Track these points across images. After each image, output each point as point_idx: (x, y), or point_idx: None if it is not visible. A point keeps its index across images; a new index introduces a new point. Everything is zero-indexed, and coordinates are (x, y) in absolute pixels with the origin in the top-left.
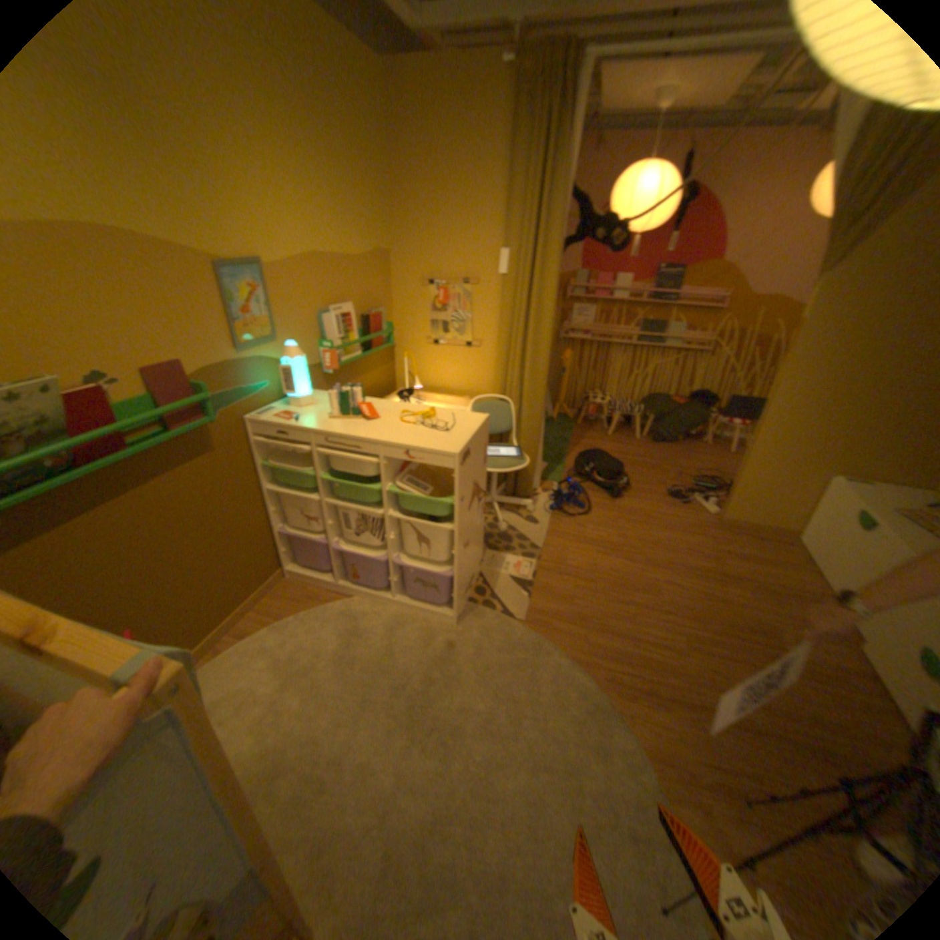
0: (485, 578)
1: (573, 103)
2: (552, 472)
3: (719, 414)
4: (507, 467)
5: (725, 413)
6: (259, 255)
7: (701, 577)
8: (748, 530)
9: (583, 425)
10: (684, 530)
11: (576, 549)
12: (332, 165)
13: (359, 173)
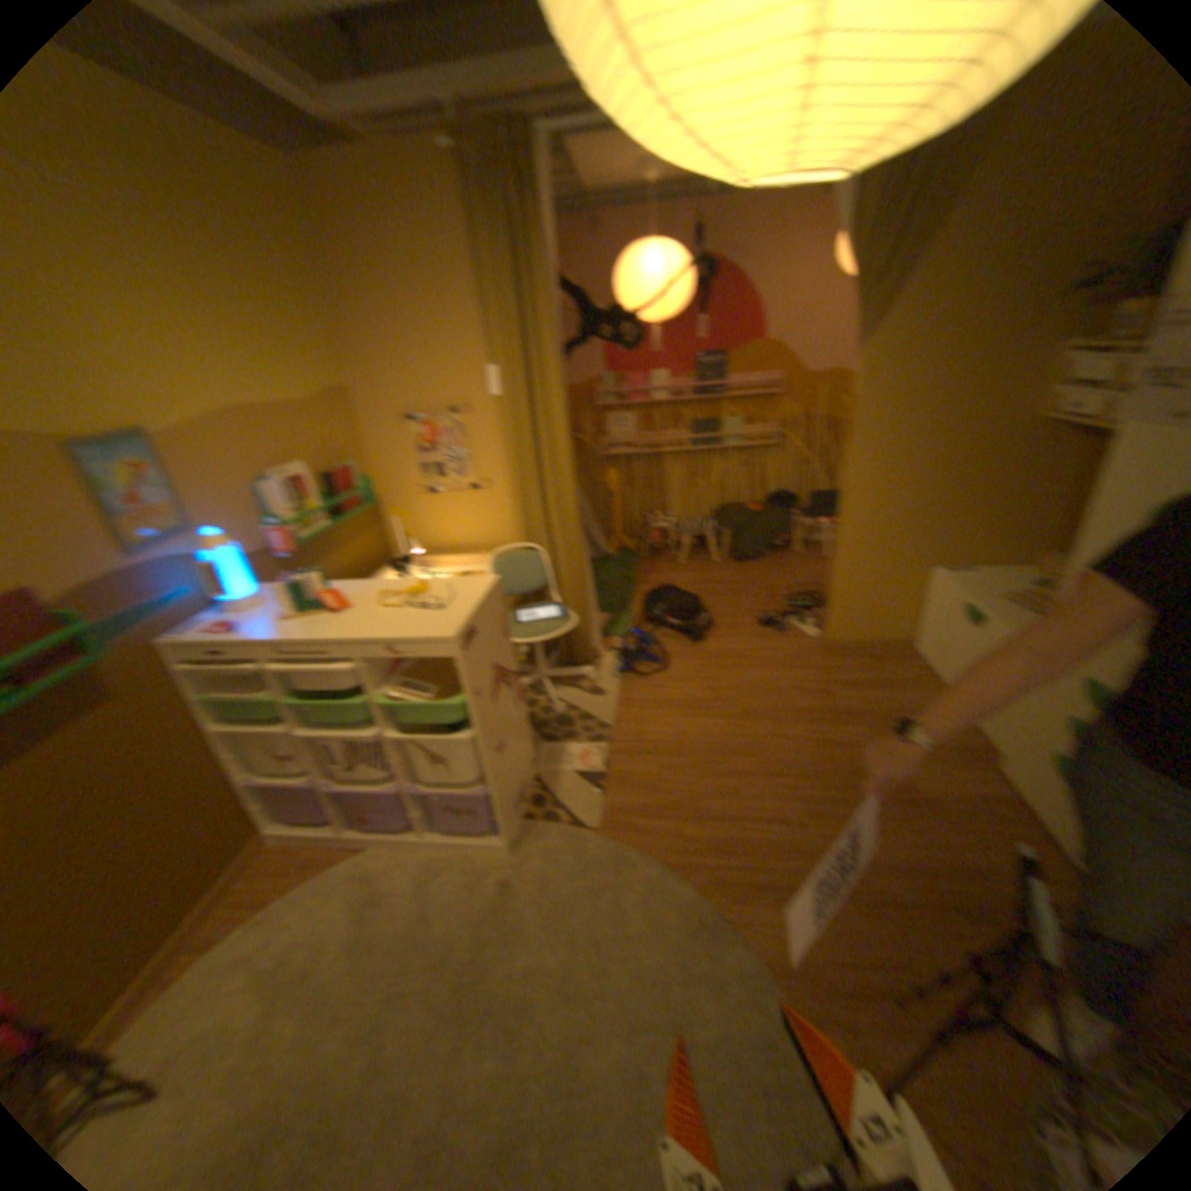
0: (547, 782)
1: (538, 188)
2: (620, 625)
3: (805, 517)
4: (552, 633)
5: (812, 514)
6: (152, 425)
7: (812, 721)
8: (859, 651)
9: (653, 558)
10: (785, 666)
11: (659, 718)
12: (246, 295)
13: (289, 300)
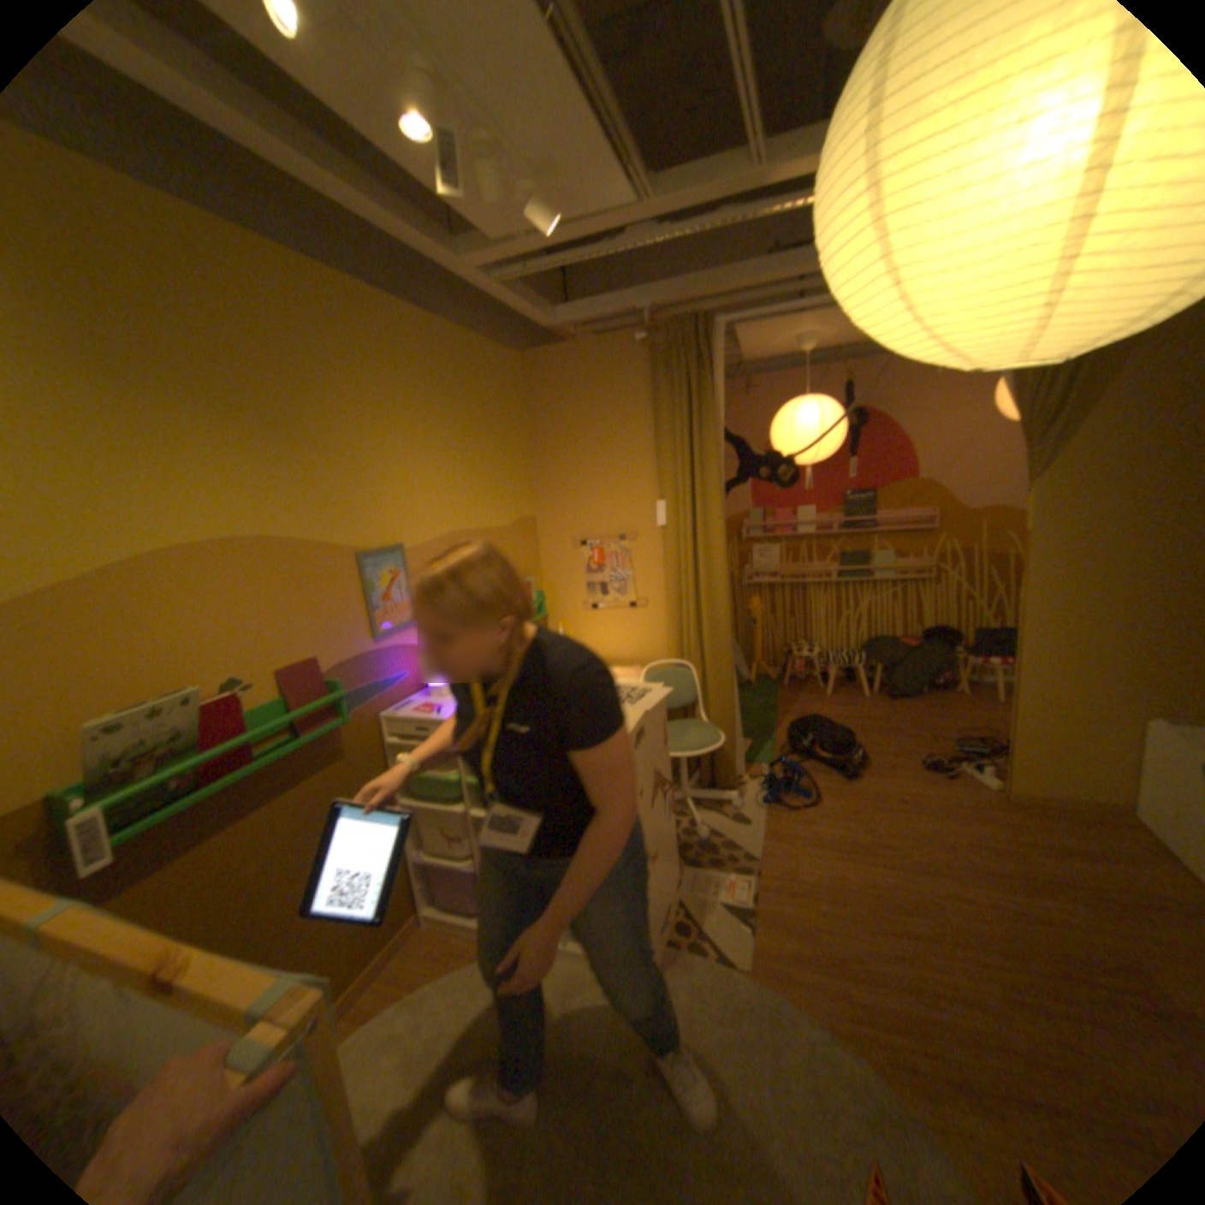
0: (688, 910)
1: (710, 362)
2: (761, 752)
3: (970, 654)
4: (698, 749)
5: (977, 652)
6: (402, 542)
7: (1001, 887)
8: (1055, 811)
9: (793, 686)
10: (959, 817)
11: (811, 858)
12: (475, 448)
13: (501, 451)
